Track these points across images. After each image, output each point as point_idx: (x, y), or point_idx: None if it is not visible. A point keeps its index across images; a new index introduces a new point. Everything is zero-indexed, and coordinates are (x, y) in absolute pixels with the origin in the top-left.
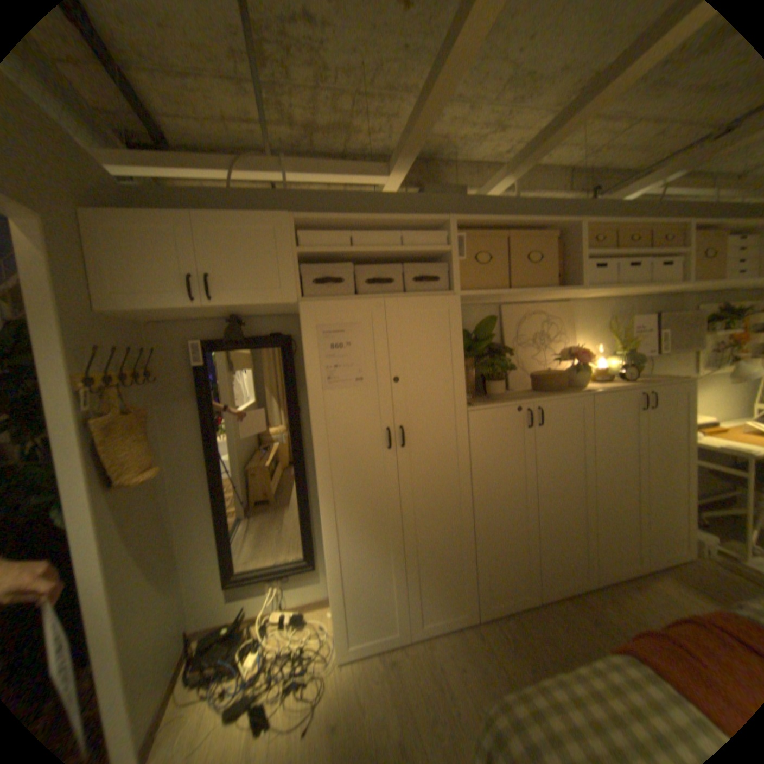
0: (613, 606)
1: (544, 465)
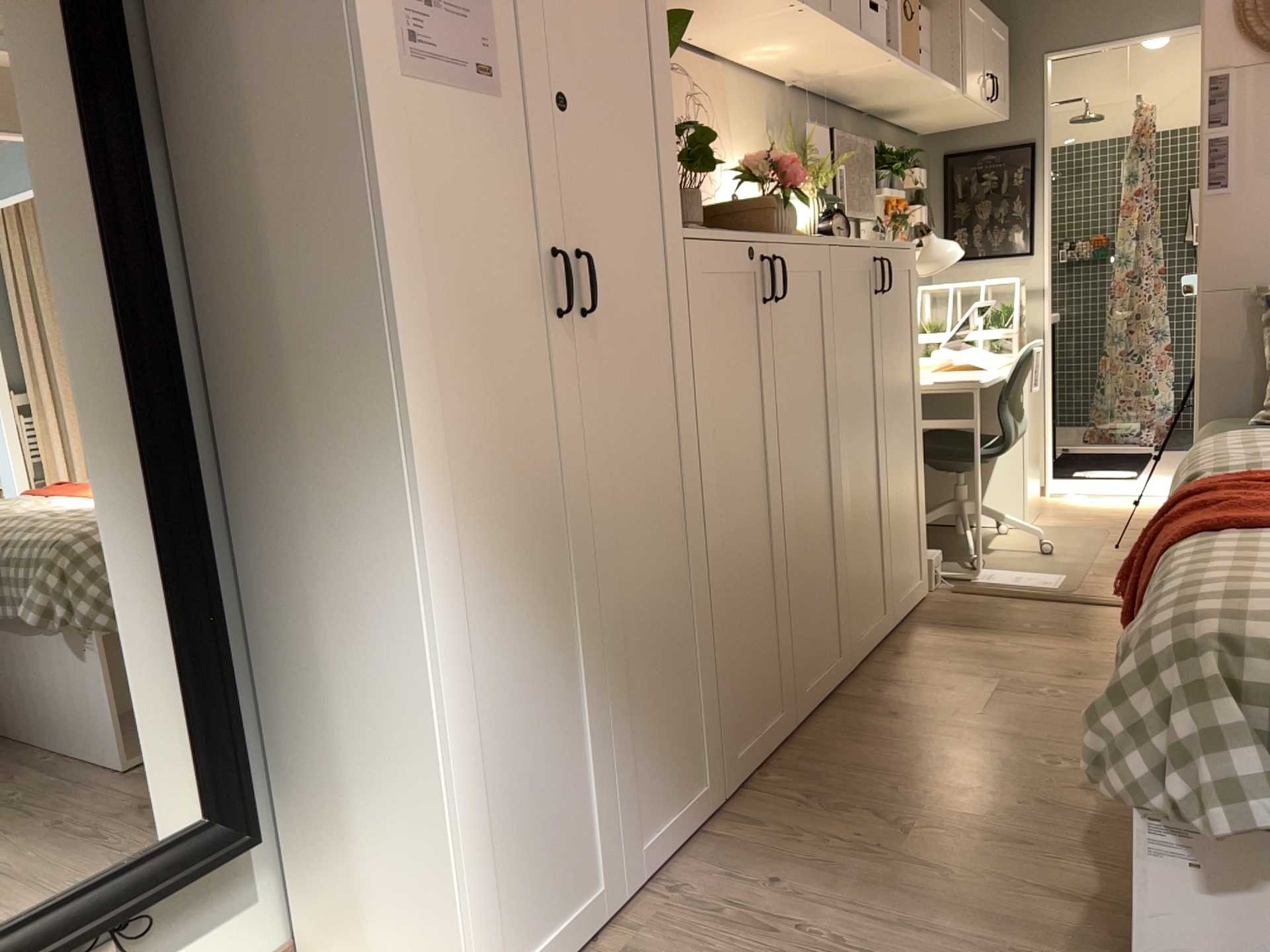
0: (885, 682)
1: (782, 390)
